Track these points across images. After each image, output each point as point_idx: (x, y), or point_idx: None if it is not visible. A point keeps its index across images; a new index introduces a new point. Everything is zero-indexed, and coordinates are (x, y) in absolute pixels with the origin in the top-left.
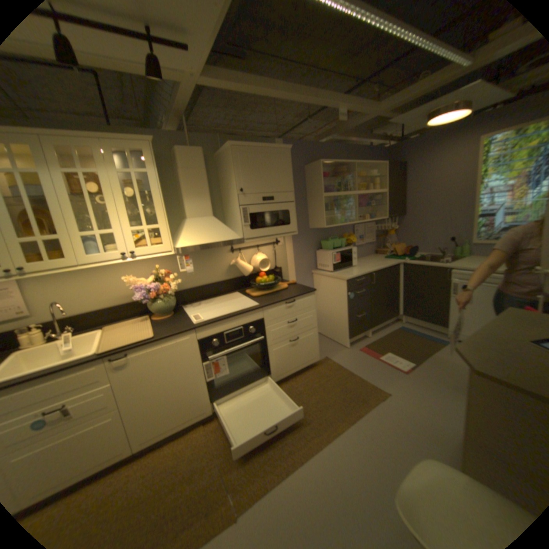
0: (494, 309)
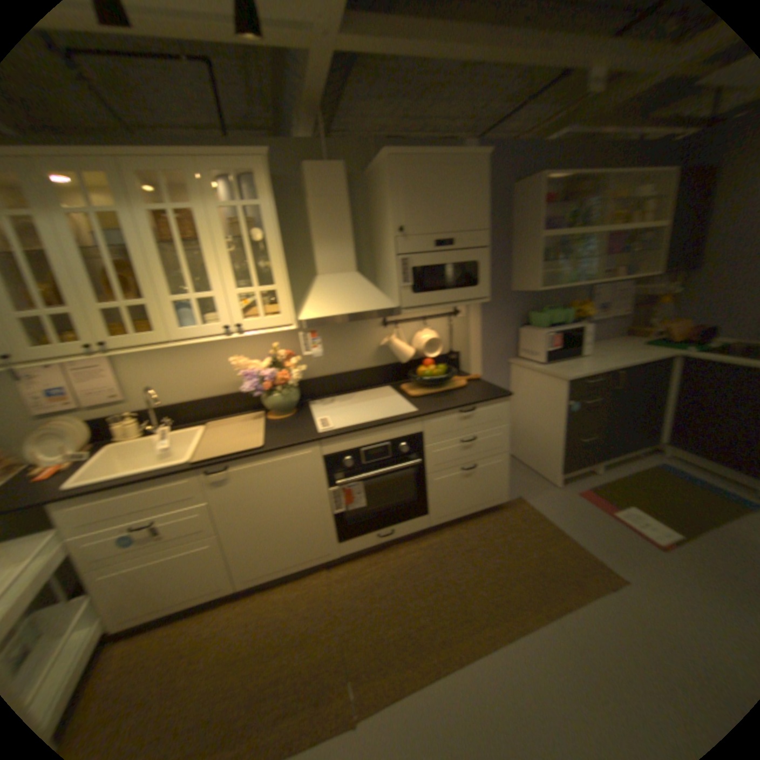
0: None
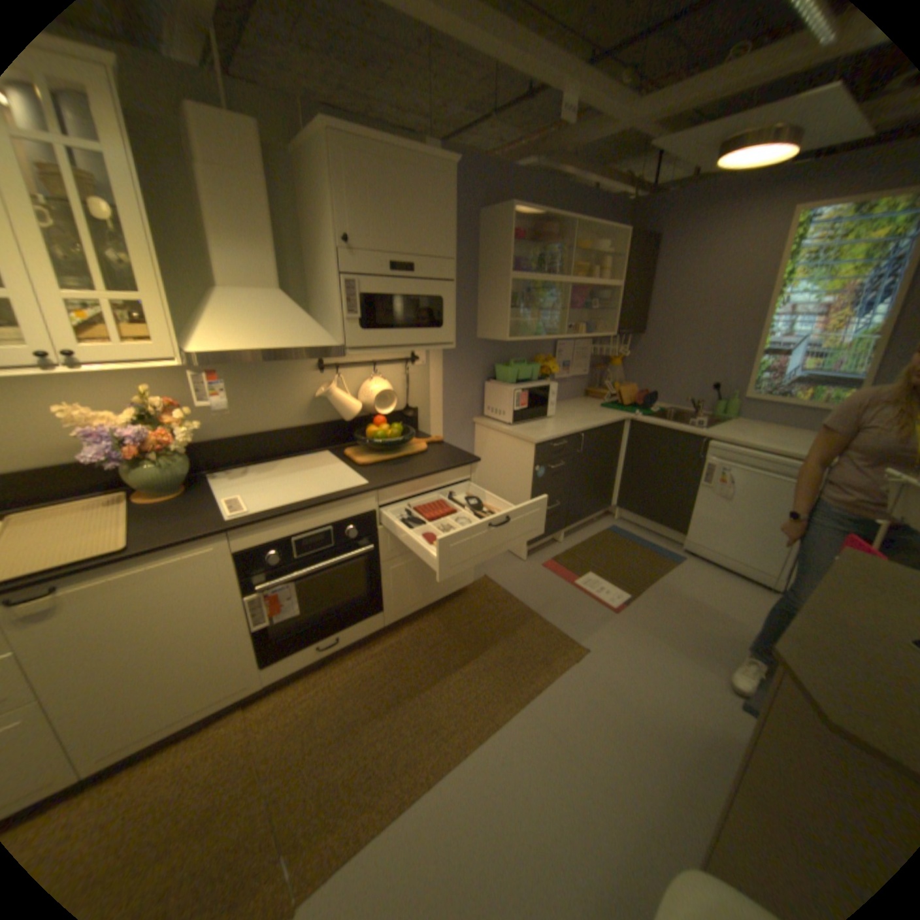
0: (765, 512)
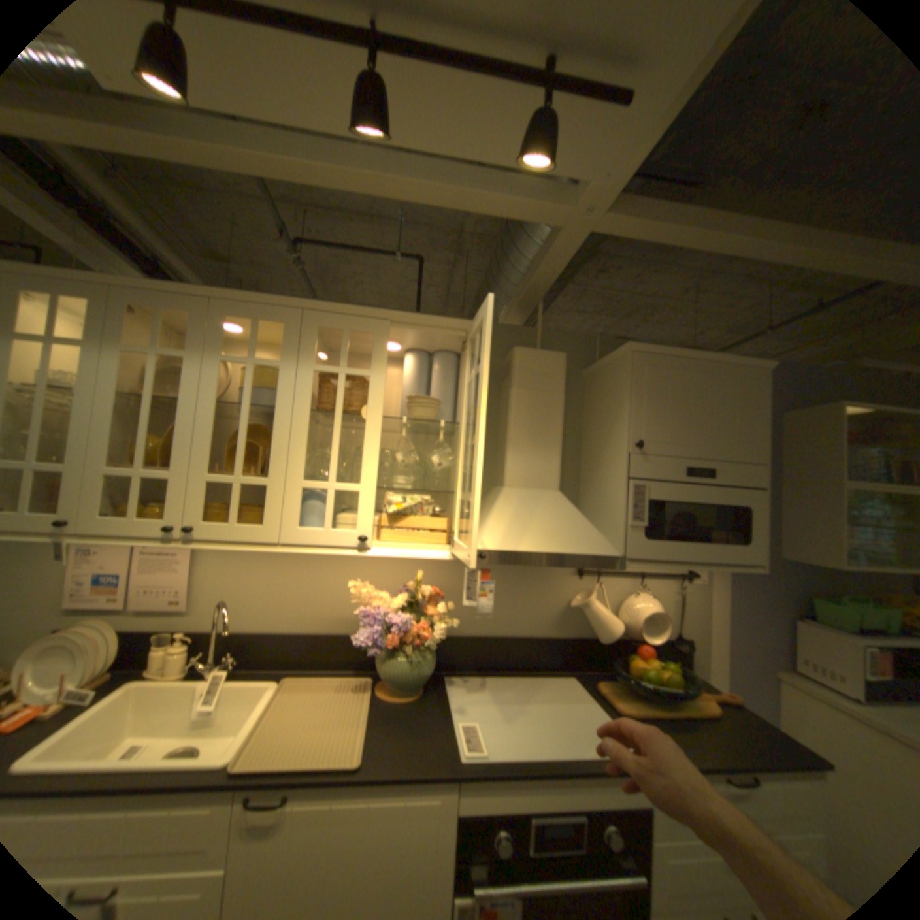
0: None
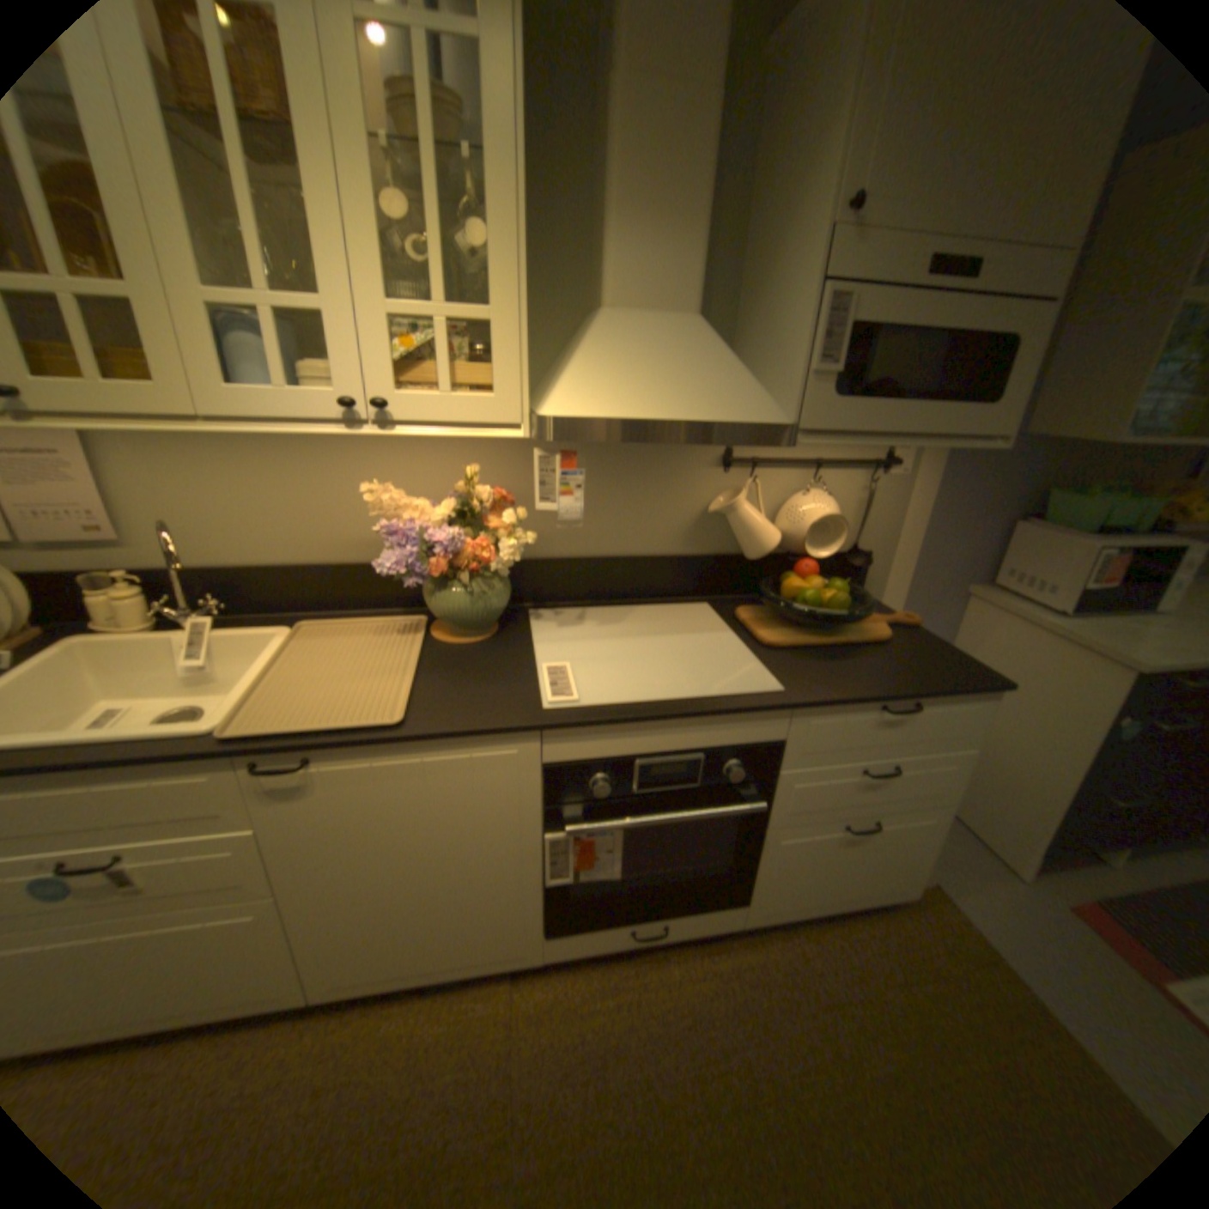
0: None
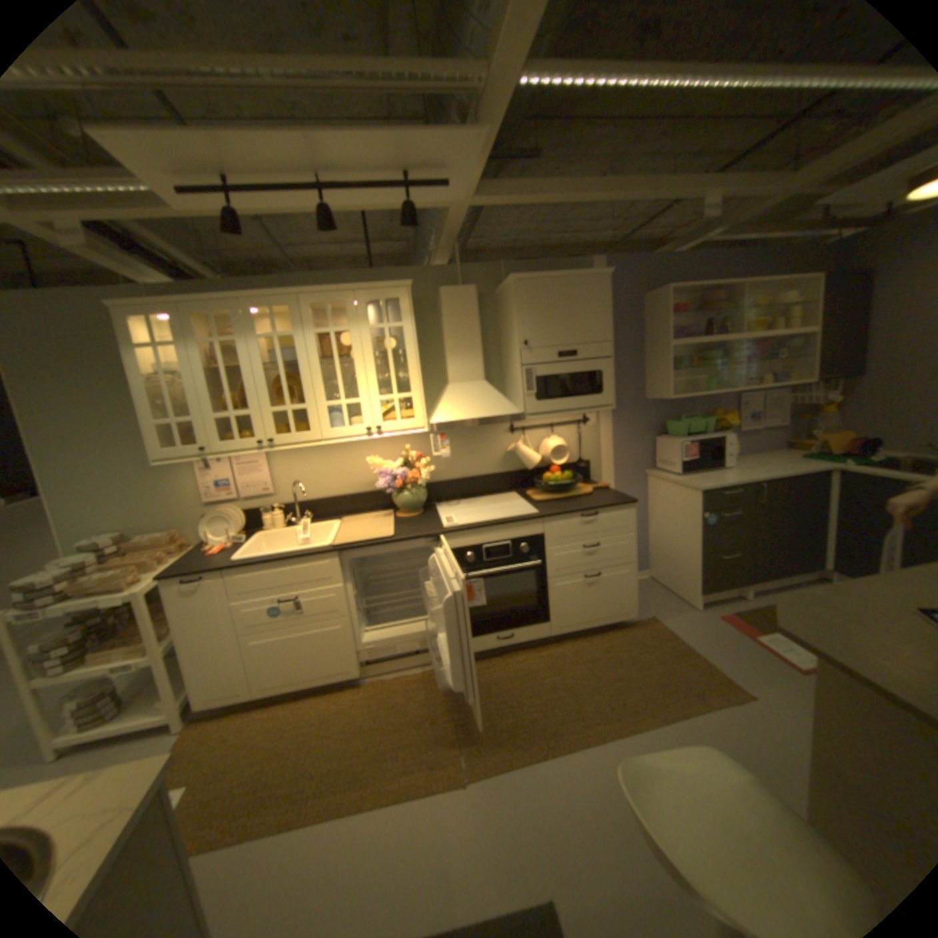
0: None
